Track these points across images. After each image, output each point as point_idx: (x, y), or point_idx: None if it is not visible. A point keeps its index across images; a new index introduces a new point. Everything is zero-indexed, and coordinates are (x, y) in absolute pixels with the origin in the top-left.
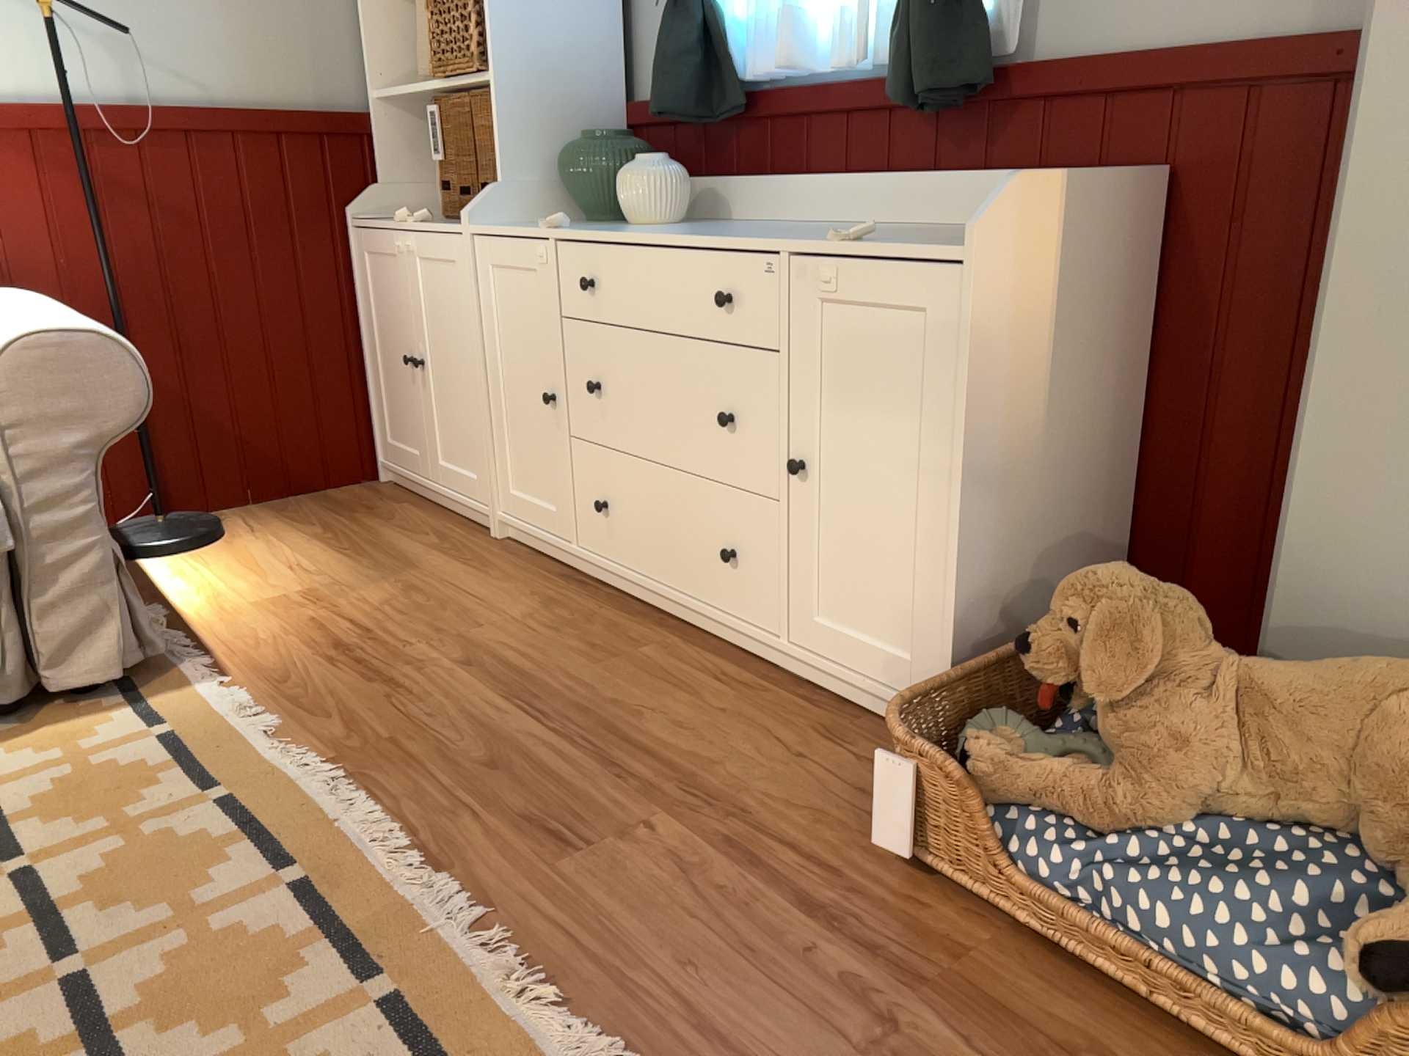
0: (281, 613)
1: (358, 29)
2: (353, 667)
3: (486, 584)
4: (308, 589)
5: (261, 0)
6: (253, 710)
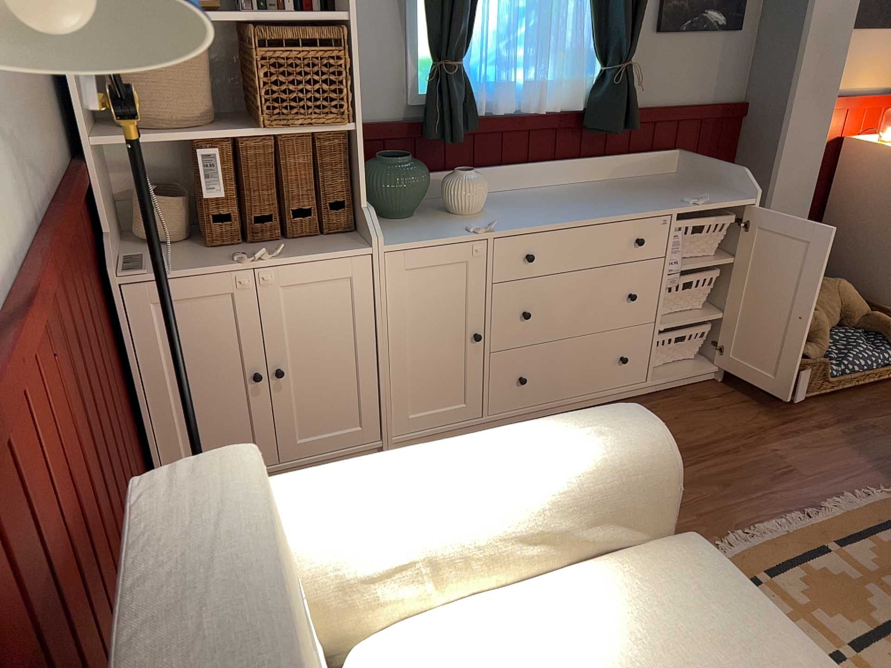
0: None
1: None
2: None
3: None
4: None
5: None
6: None
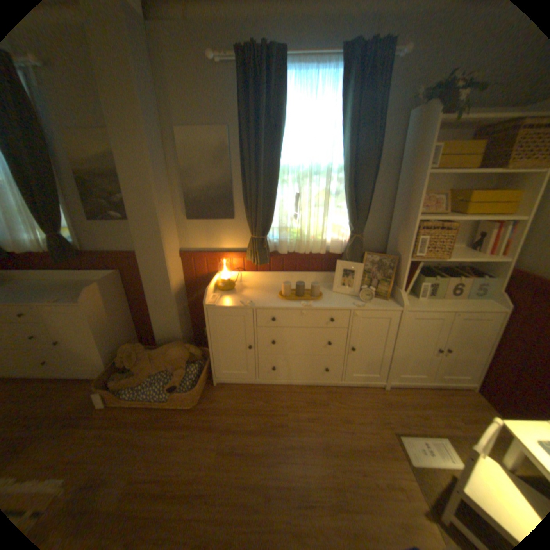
0: None
1: None
2: None
3: None
4: None
5: None
6: None
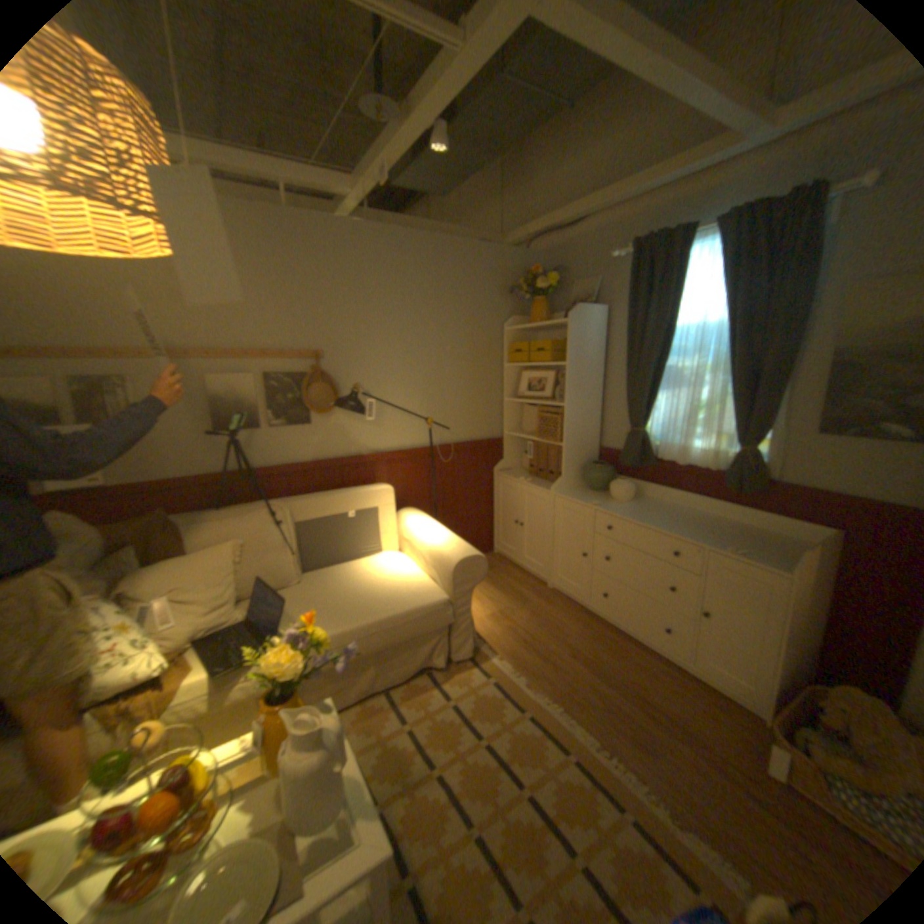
0: (498, 623)
1: (501, 411)
2: (536, 654)
3: (559, 613)
4: (500, 610)
5: (477, 407)
6: (516, 674)
